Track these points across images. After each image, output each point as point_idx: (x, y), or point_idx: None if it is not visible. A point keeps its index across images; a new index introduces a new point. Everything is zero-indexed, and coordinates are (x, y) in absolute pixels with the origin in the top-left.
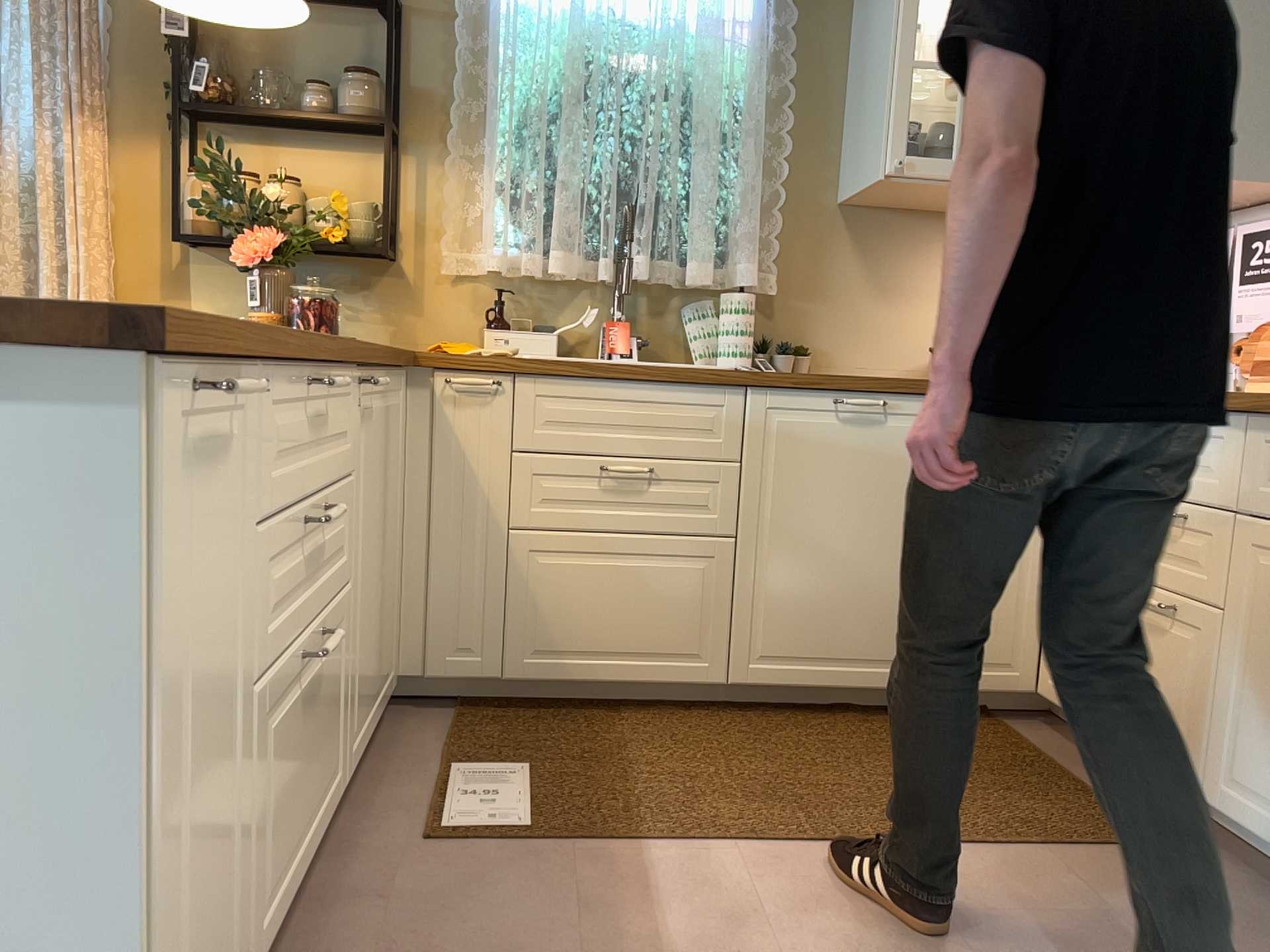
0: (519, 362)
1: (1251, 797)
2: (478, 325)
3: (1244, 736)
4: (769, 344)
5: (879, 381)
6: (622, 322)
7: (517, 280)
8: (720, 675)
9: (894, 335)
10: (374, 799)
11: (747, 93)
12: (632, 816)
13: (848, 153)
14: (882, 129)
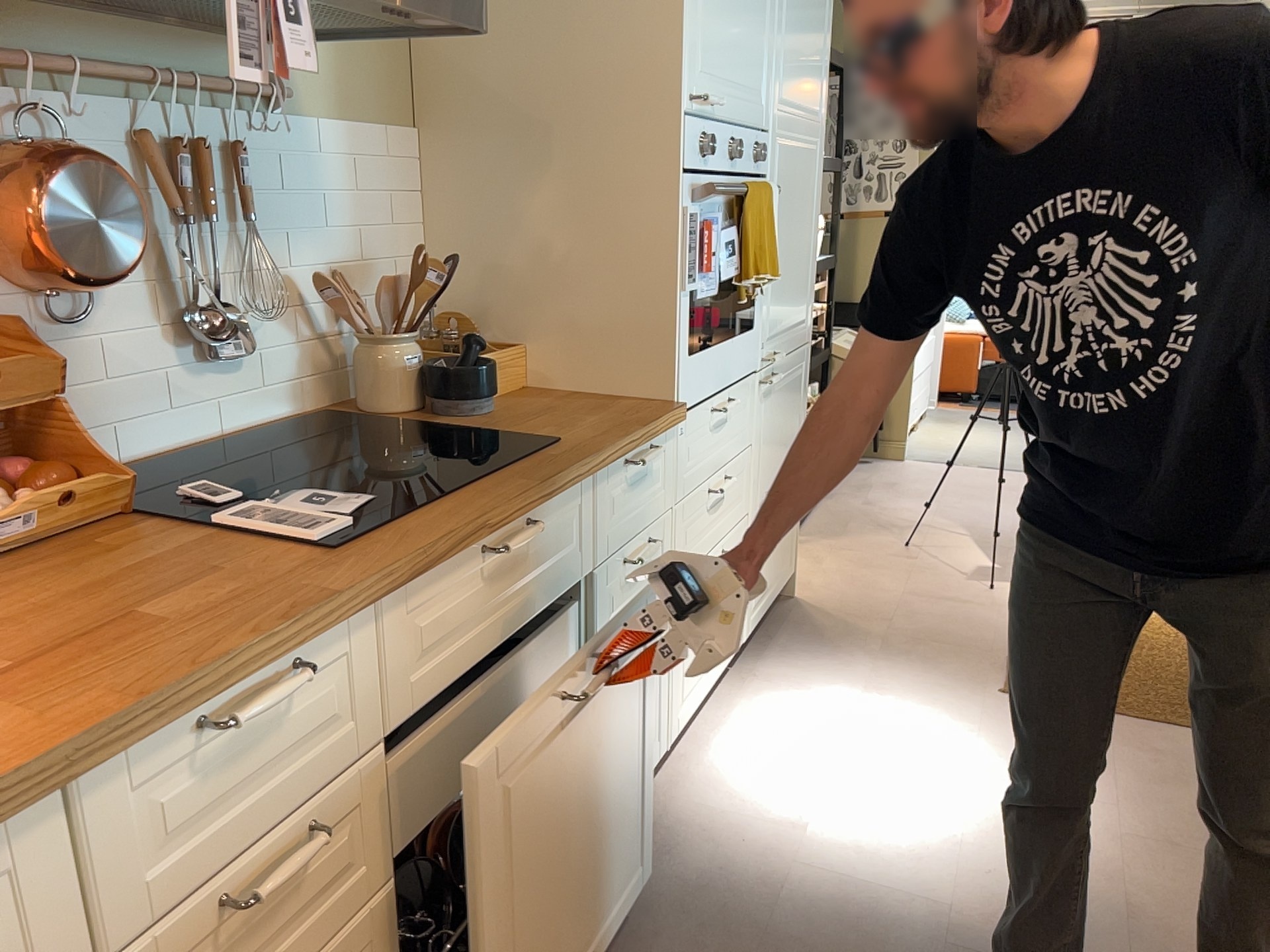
0: None
1: None
2: None
3: None
4: None
5: None
6: None
7: None
8: None
9: None
10: None
11: None
12: None
13: None
14: None
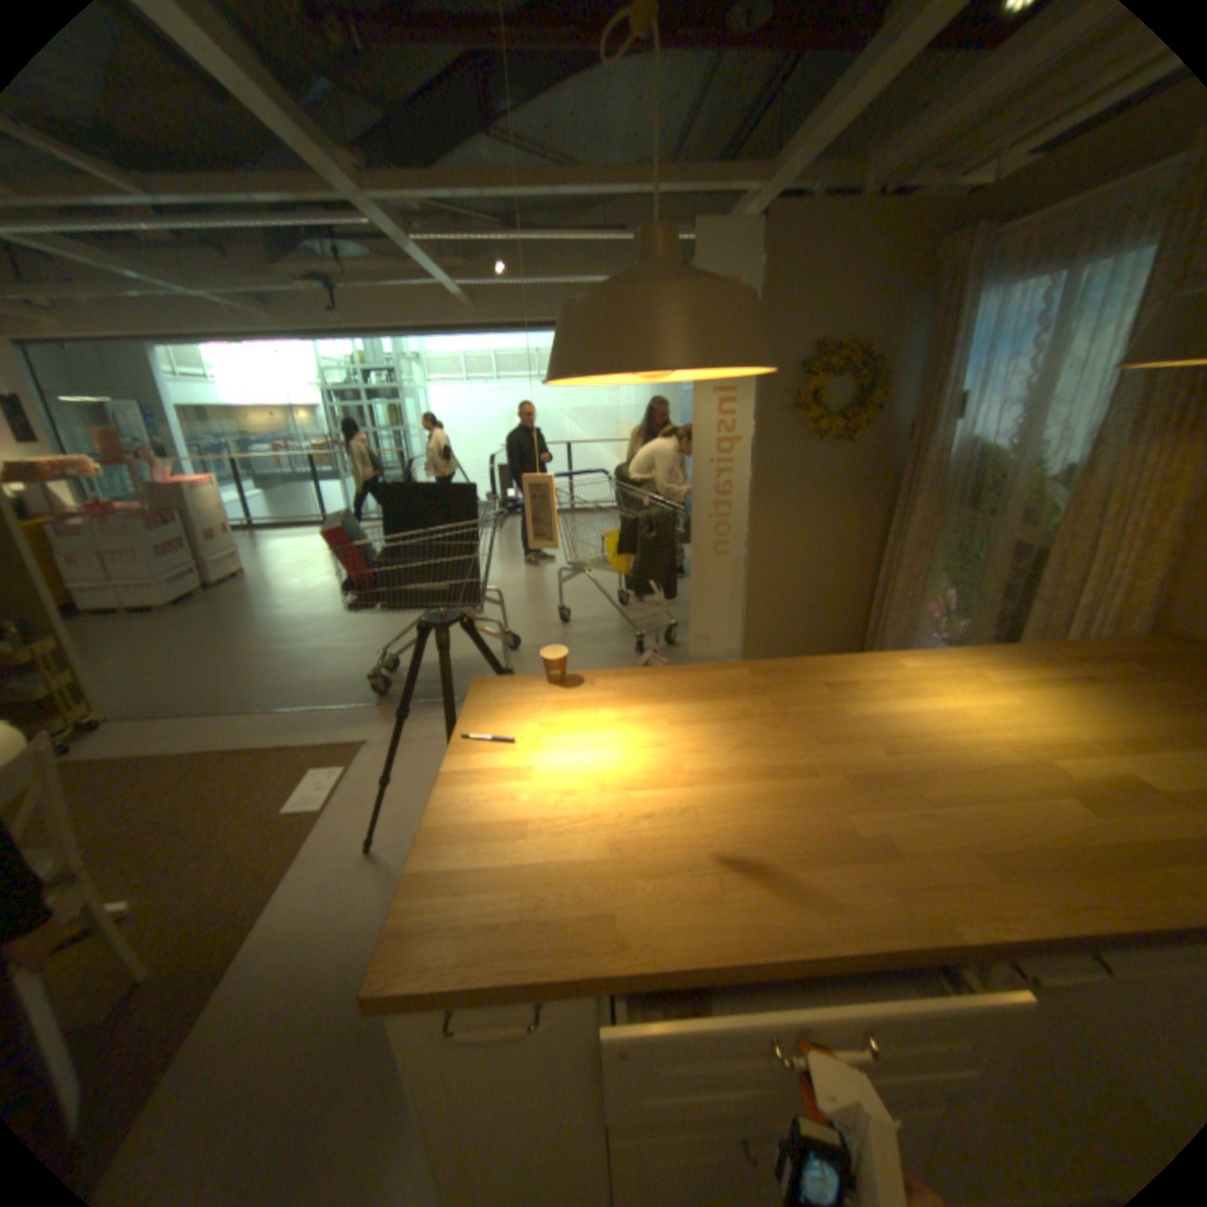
0: None
1: None
2: None
3: None
4: None
5: None
6: None
7: None
8: None
9: None
10: None
11: None
12: None
13: None
14: None
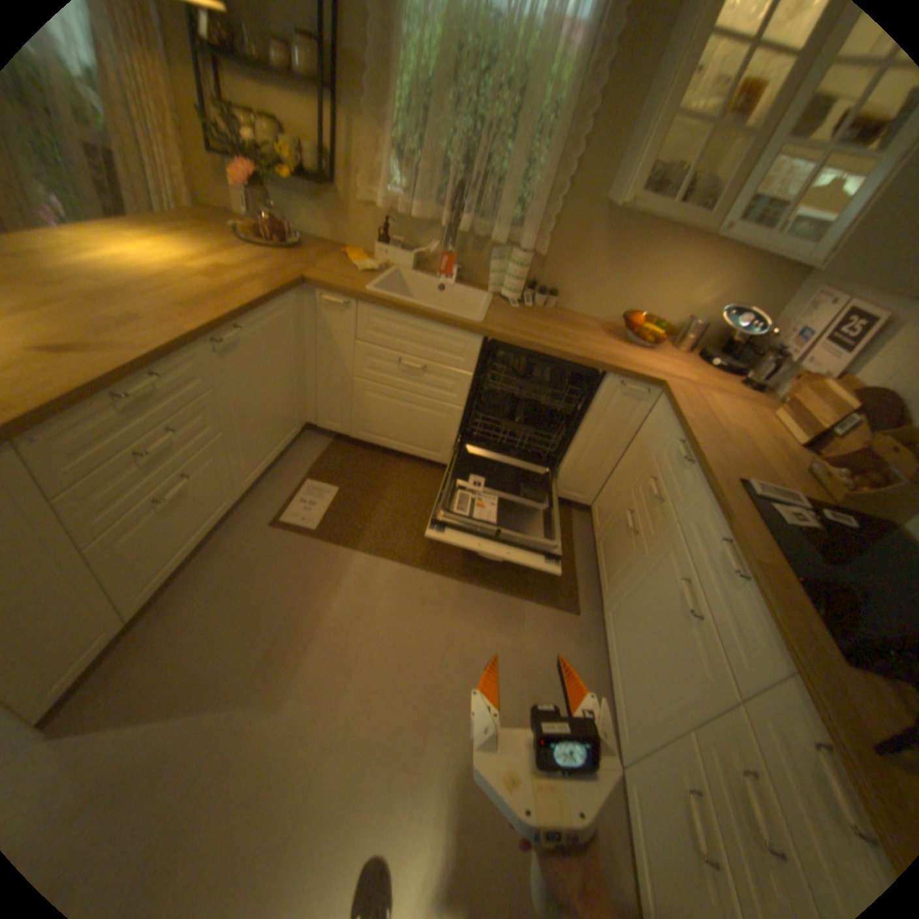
0: (360, 294)
1: (614, 626)
2: (376, 235)
3: (625, 605)
4: (535, 285)
5: (558, 352)
6: (454, 252)
7: (399, 211)
8: (445, 460)
9: (612, 295)
10: (265, 492)
11: (566, 96)
12: (362, 532)
13: (625, 162)
14: (636, 163)
